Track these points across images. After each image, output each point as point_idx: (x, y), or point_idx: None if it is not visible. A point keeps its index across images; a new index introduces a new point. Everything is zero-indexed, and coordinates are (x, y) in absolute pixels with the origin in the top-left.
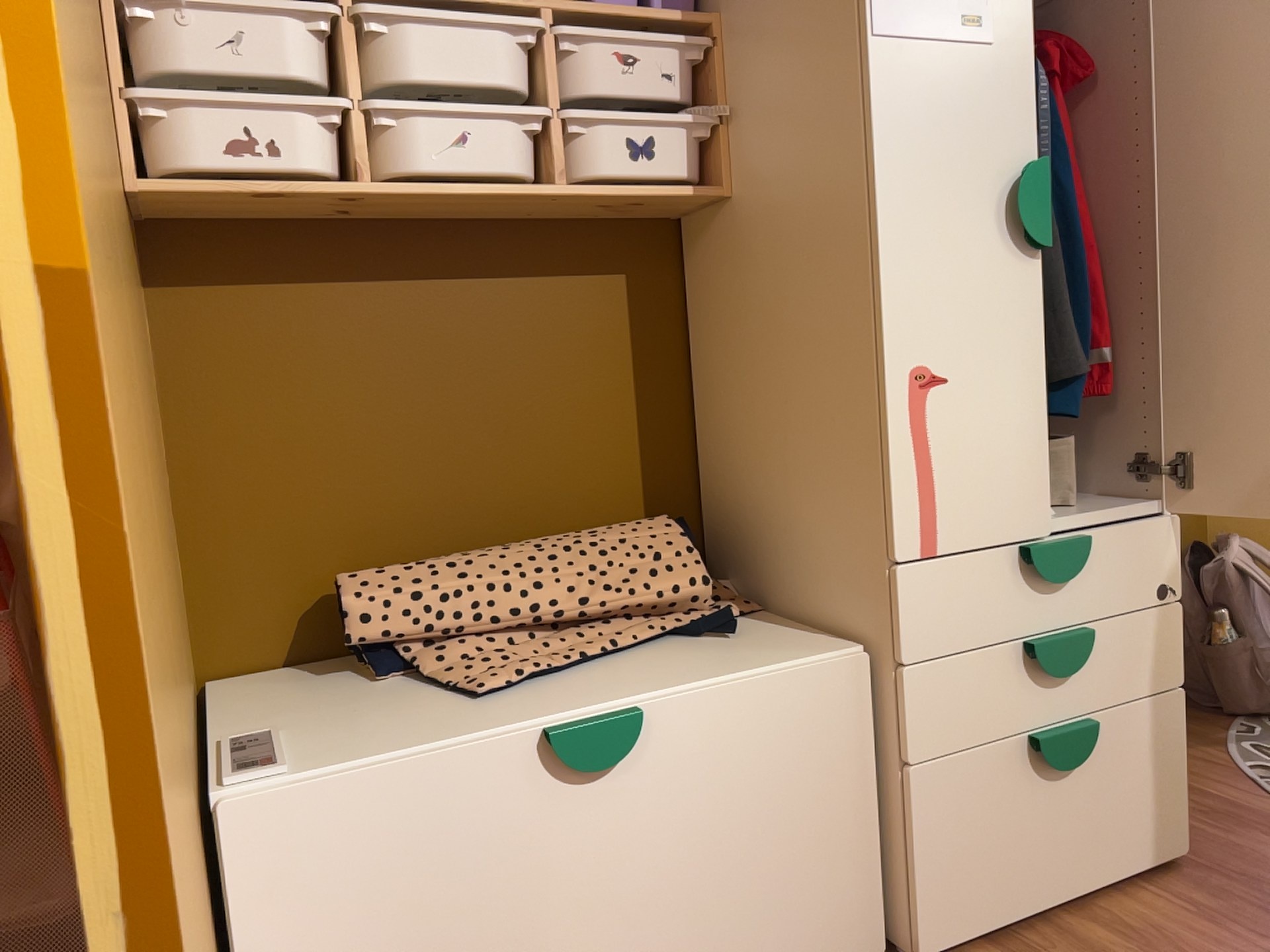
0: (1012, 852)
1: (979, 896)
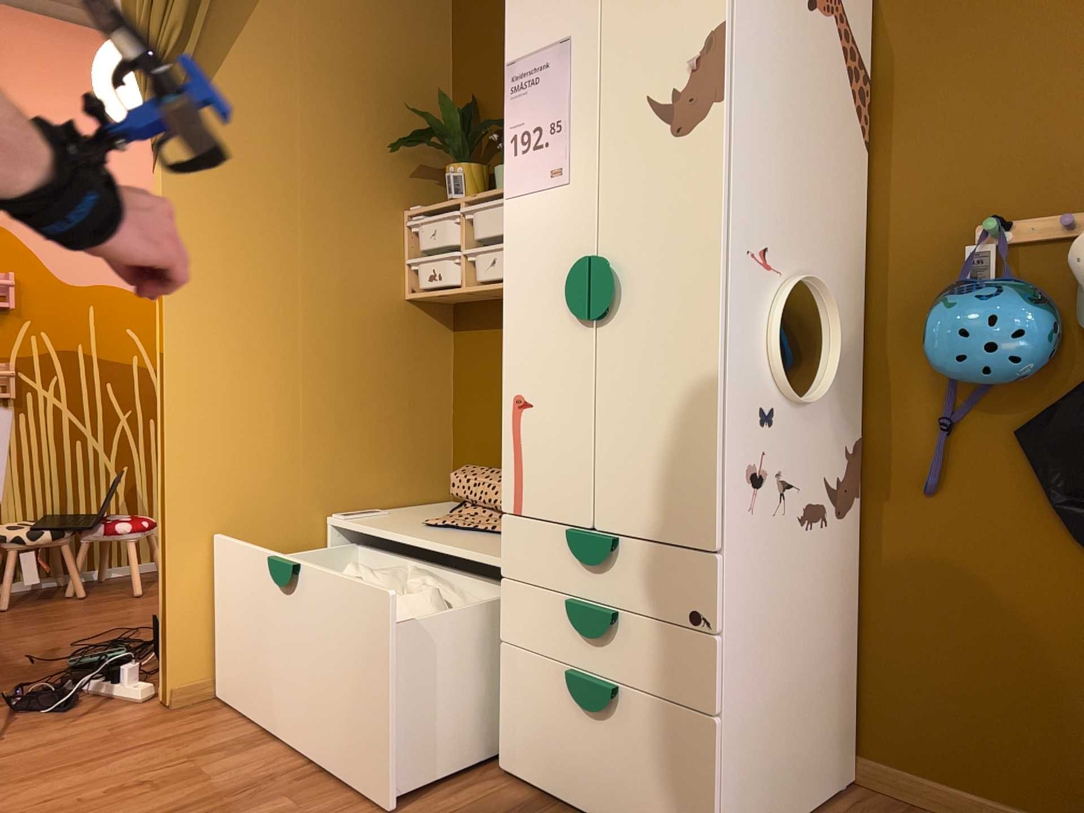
0: (555, 745)
1: (532, 757)
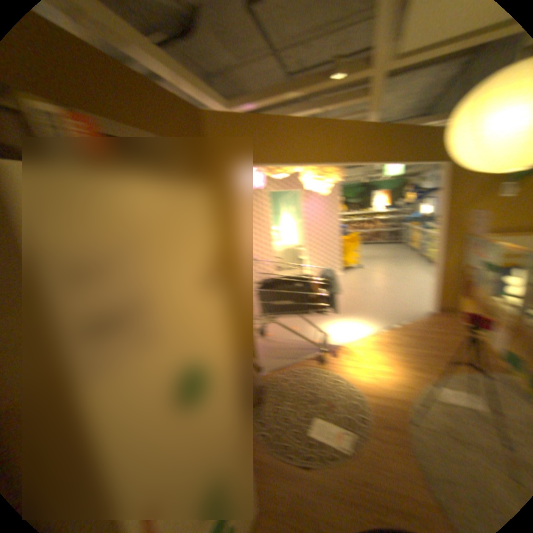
0: None
1: None
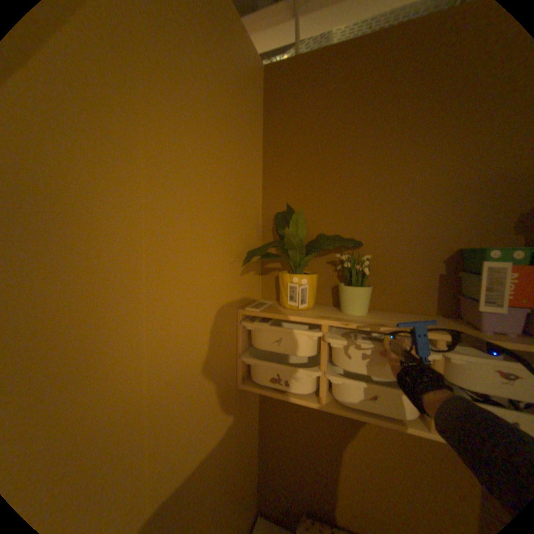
0: None
1: None
